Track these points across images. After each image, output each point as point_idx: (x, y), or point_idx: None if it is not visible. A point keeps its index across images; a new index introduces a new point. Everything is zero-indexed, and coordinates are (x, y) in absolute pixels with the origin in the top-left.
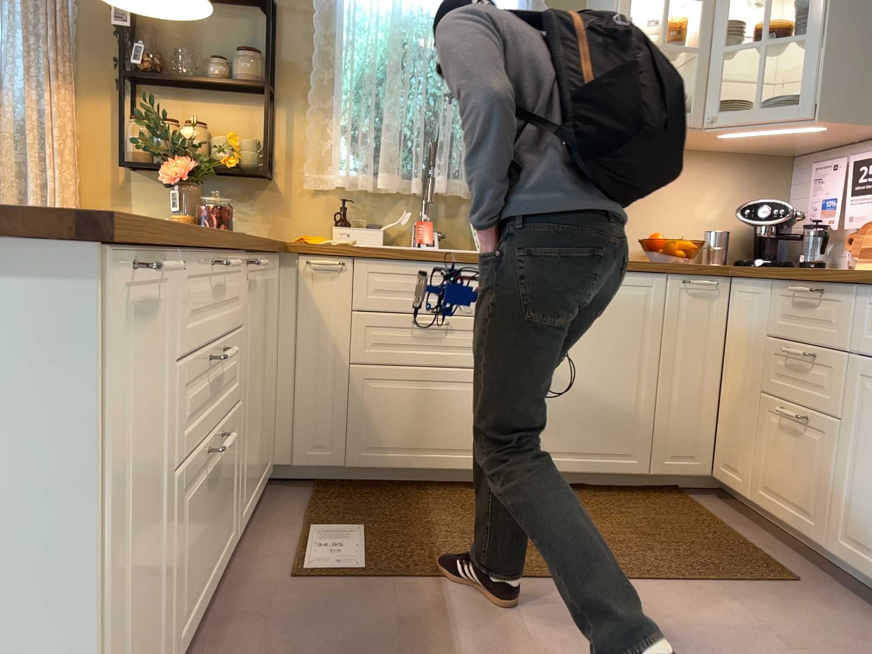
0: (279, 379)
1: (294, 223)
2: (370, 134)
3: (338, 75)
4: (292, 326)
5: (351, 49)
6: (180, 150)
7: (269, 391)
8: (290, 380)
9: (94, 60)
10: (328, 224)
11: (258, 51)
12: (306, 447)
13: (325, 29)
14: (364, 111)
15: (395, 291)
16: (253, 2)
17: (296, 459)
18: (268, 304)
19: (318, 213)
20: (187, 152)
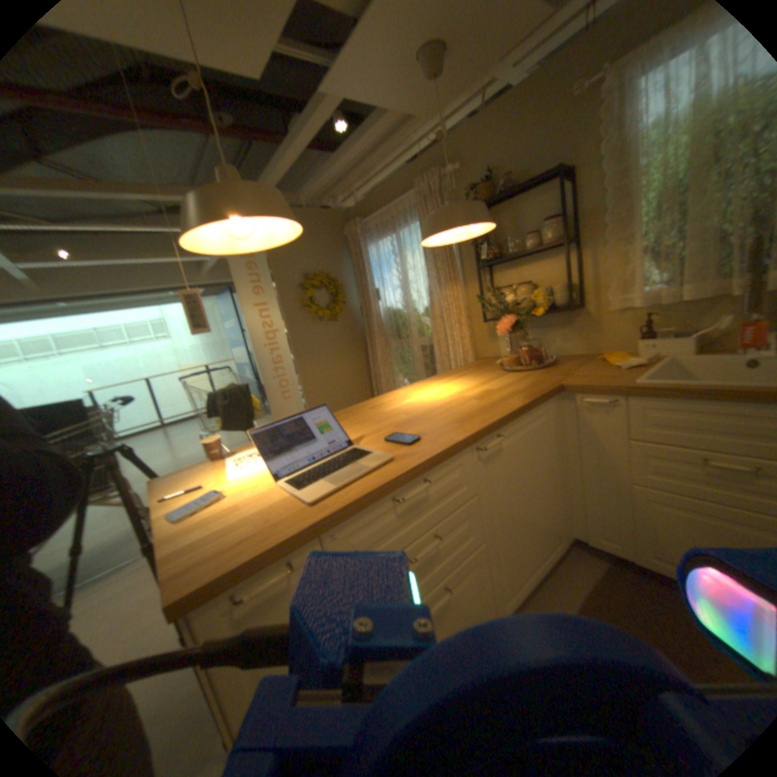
0: (574, 481)
1: (607, 337)
2: (673, 249)
3: (636, 201)
4: (579, 445)
5: (645, 173)
6: (507, 309)
7: (552, 499)
8: (582, 483)
9: (468, 258)
10: (638, 335)
11: (560, 212)
12: (600, 536)
13: (620, 163)
14: (666, 227)
15: (681, 428)
16: (553, 173)
17: (592, 541)
18: (540, 443)
19: (627, 327)
20: (510, 310)
